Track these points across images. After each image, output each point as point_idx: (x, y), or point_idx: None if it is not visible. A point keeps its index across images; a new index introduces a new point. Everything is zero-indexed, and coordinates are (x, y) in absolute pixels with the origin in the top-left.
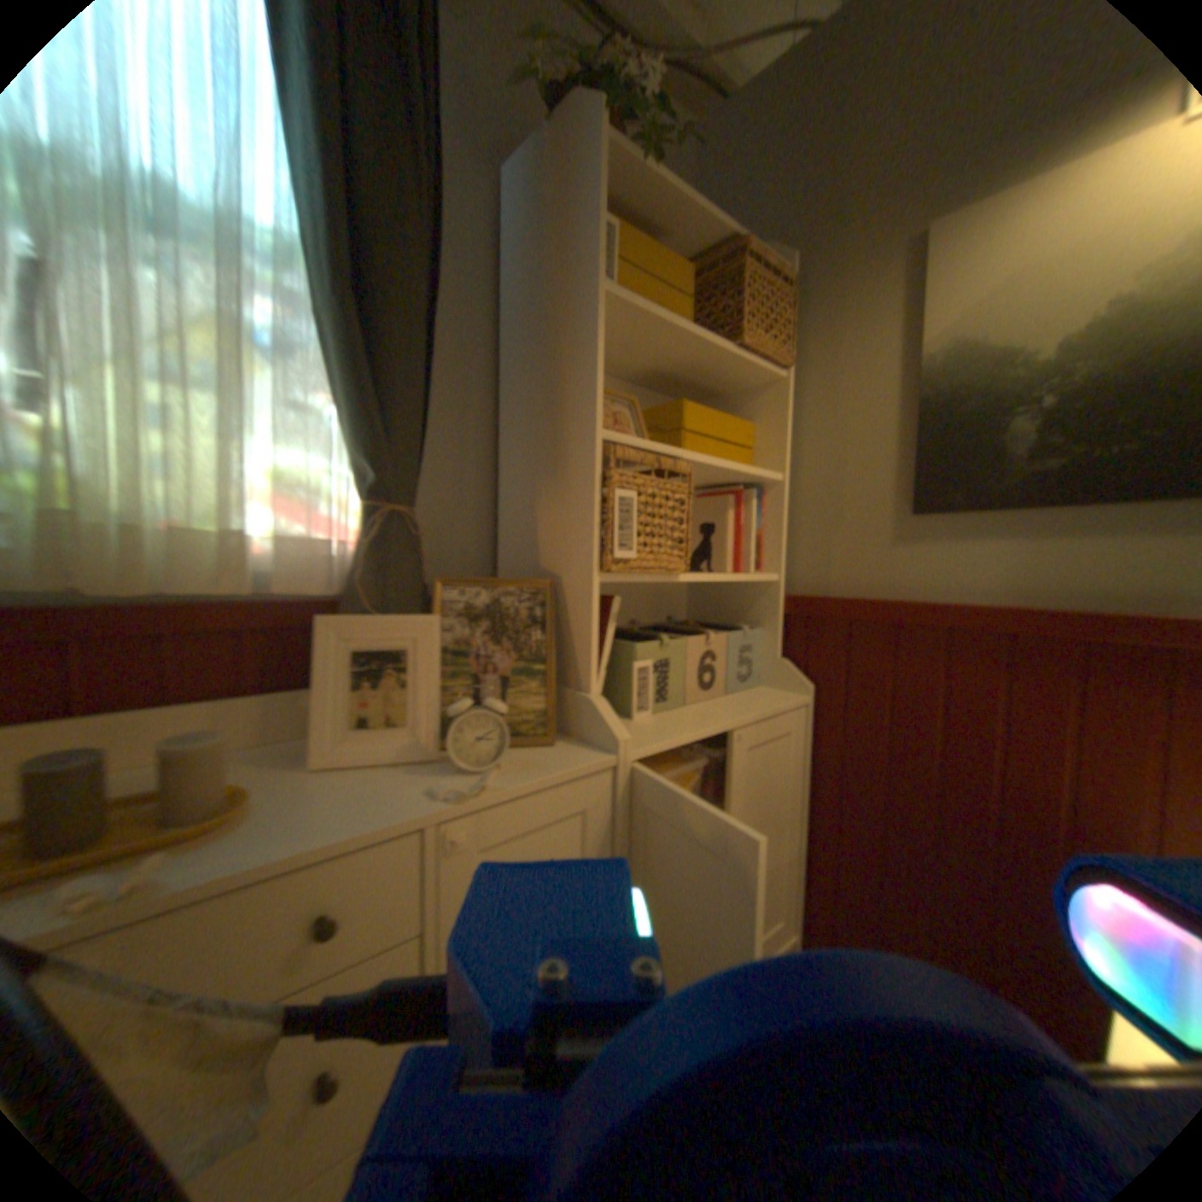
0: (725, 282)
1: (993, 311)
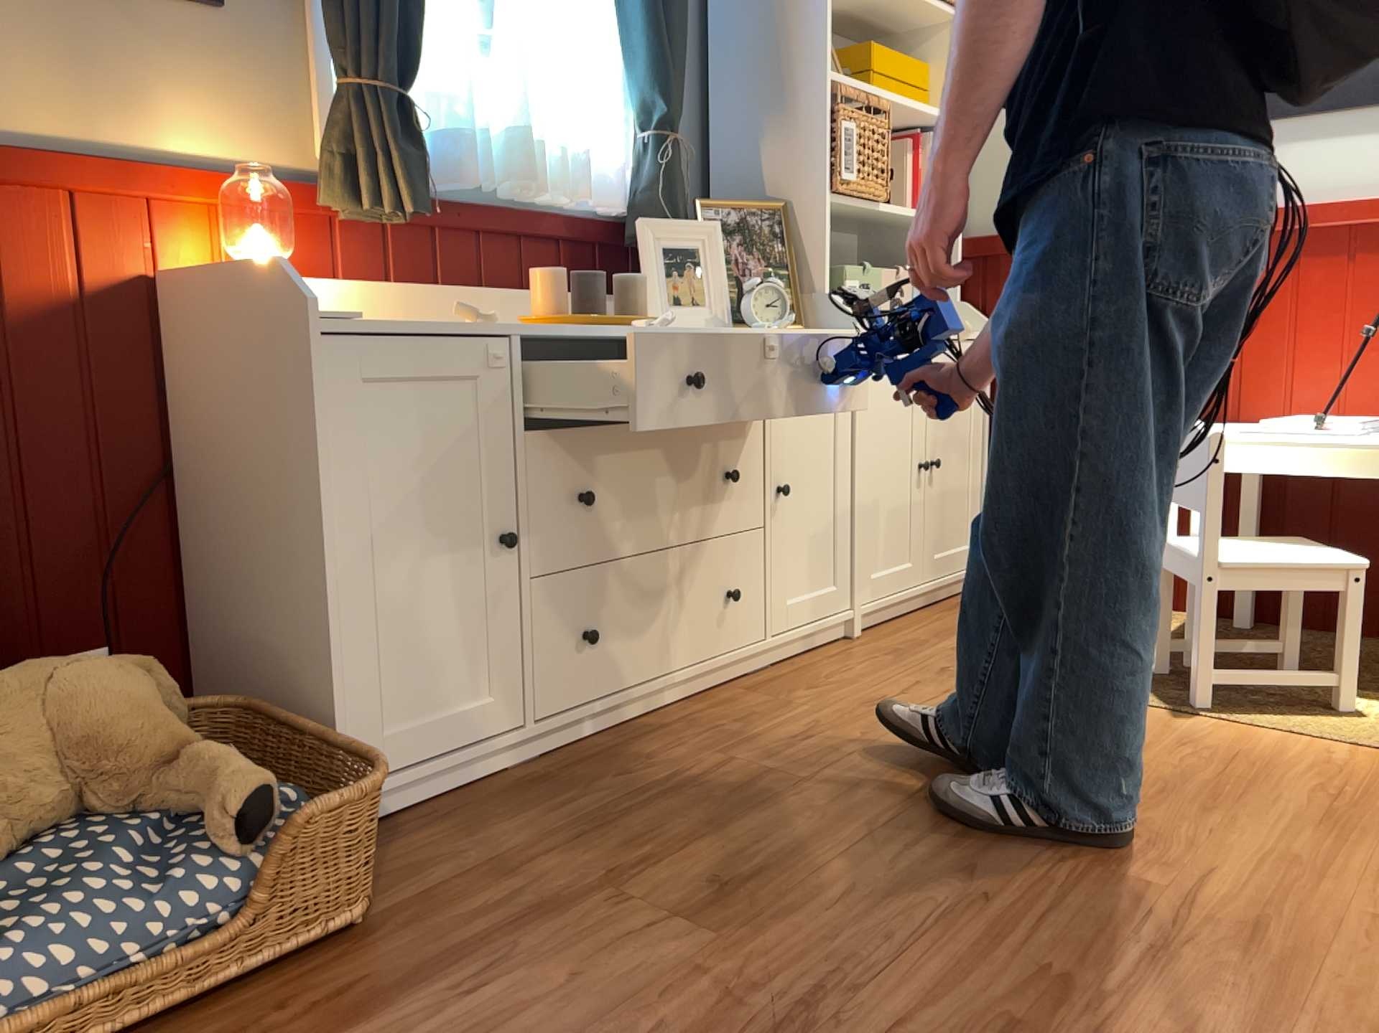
0: None
1: None
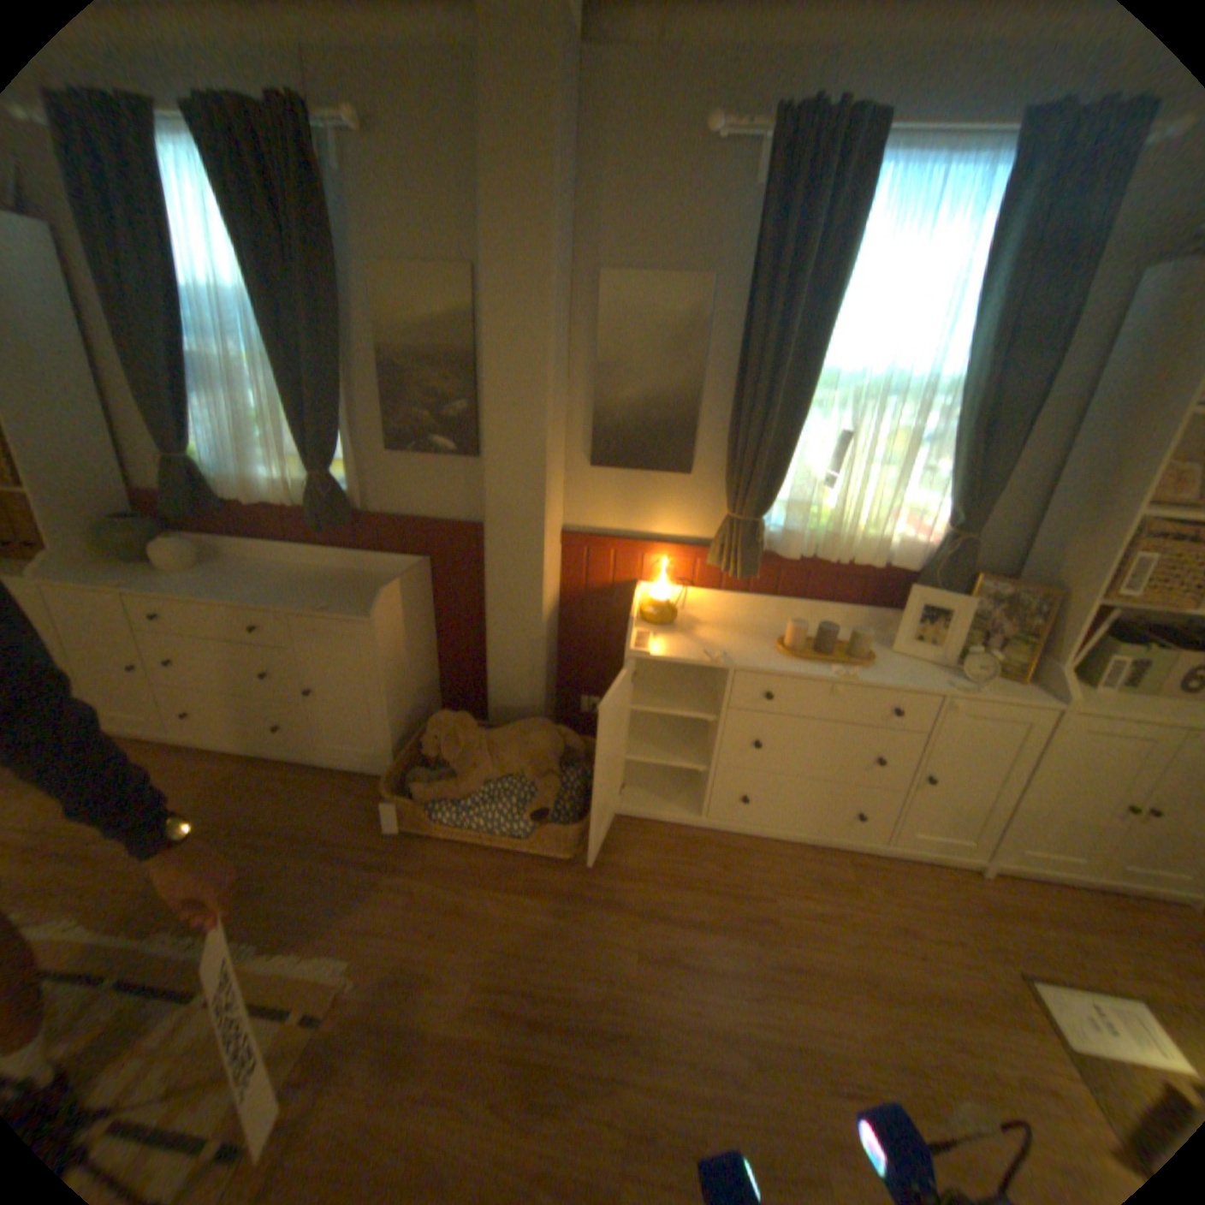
0: None
1: None
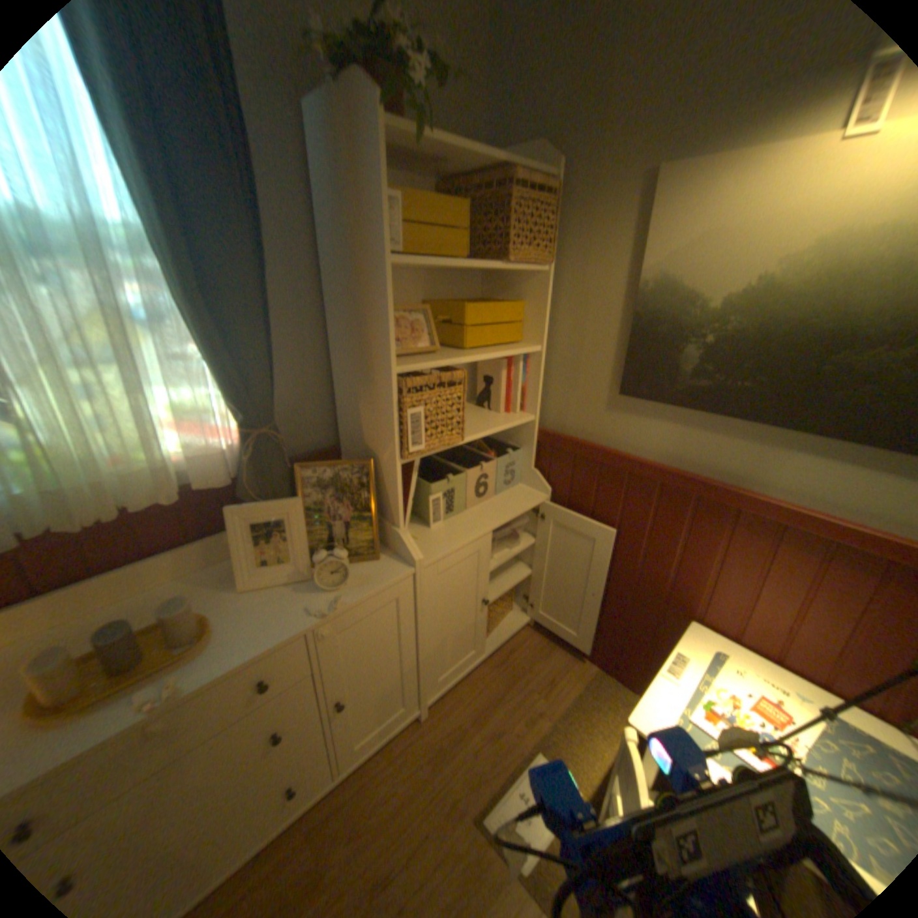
0: (499, 201)
1: (694, 257)
